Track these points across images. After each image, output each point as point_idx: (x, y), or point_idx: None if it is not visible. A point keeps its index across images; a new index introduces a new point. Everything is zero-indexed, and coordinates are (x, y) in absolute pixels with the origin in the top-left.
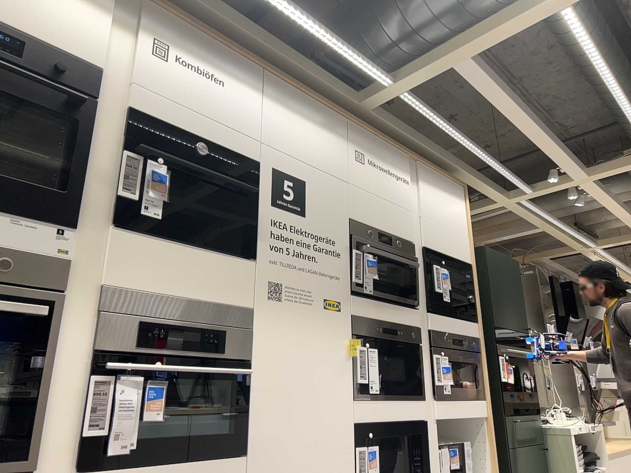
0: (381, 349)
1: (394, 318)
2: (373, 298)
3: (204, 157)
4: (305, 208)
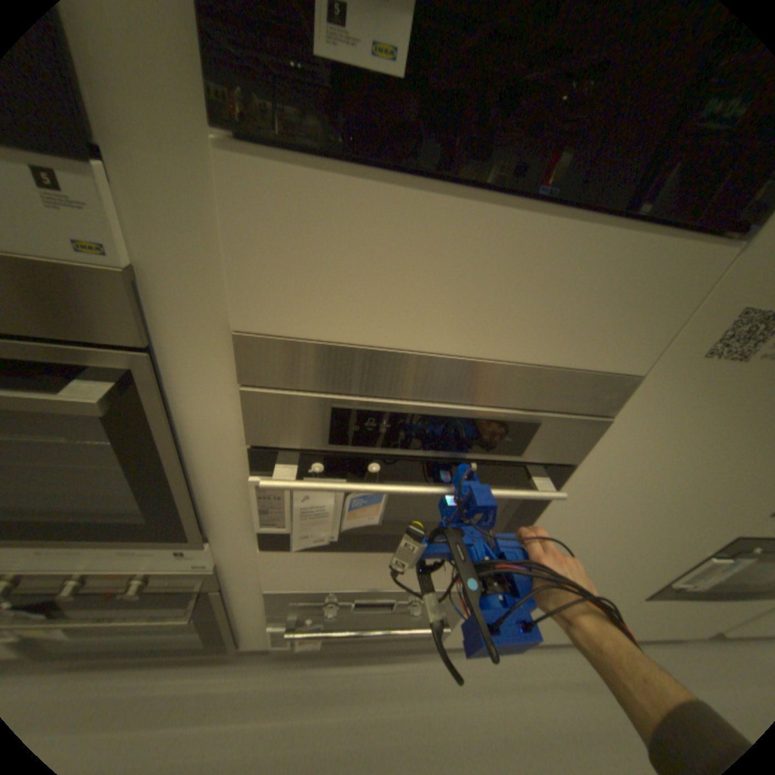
0: None
1: None
2: None
3: None
4: None
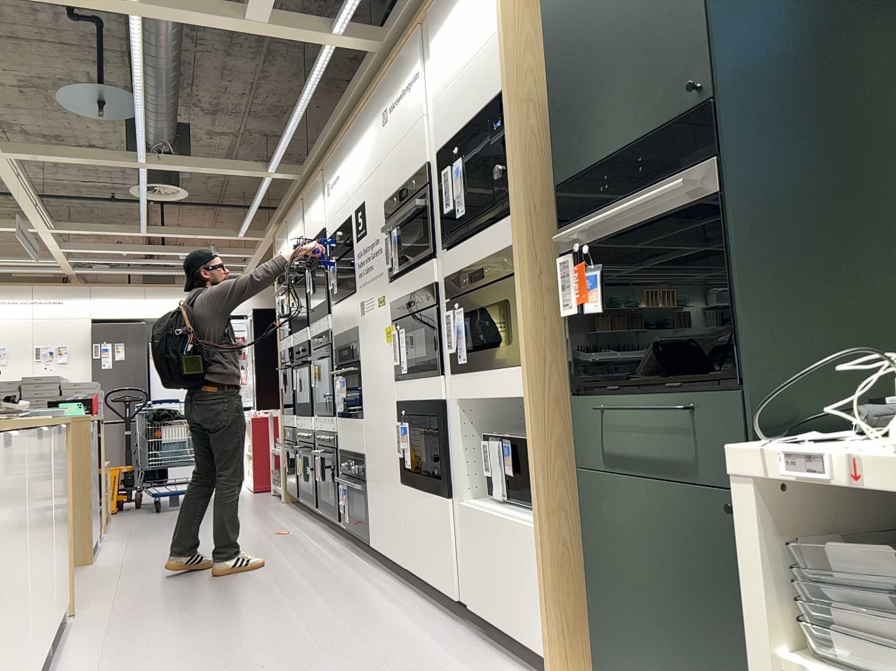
0: (411, 330)
1: (418, 287)
2: (406, 274)
3: (337, 239)
4: (366, 224)
